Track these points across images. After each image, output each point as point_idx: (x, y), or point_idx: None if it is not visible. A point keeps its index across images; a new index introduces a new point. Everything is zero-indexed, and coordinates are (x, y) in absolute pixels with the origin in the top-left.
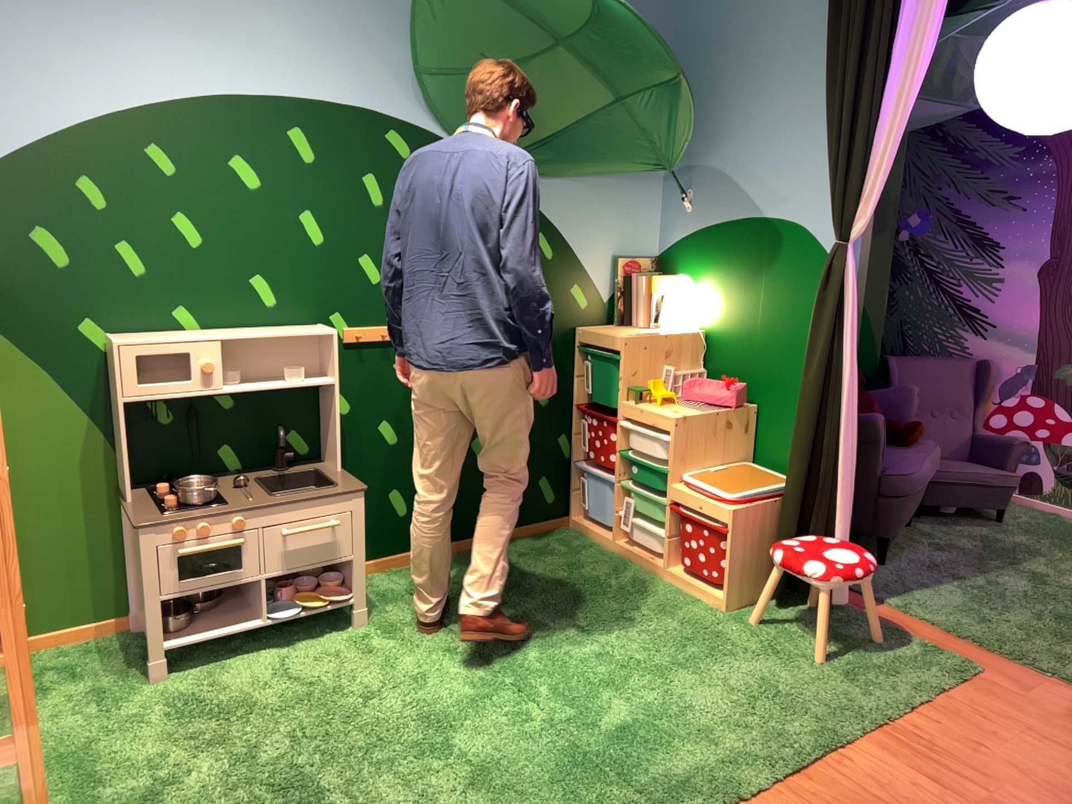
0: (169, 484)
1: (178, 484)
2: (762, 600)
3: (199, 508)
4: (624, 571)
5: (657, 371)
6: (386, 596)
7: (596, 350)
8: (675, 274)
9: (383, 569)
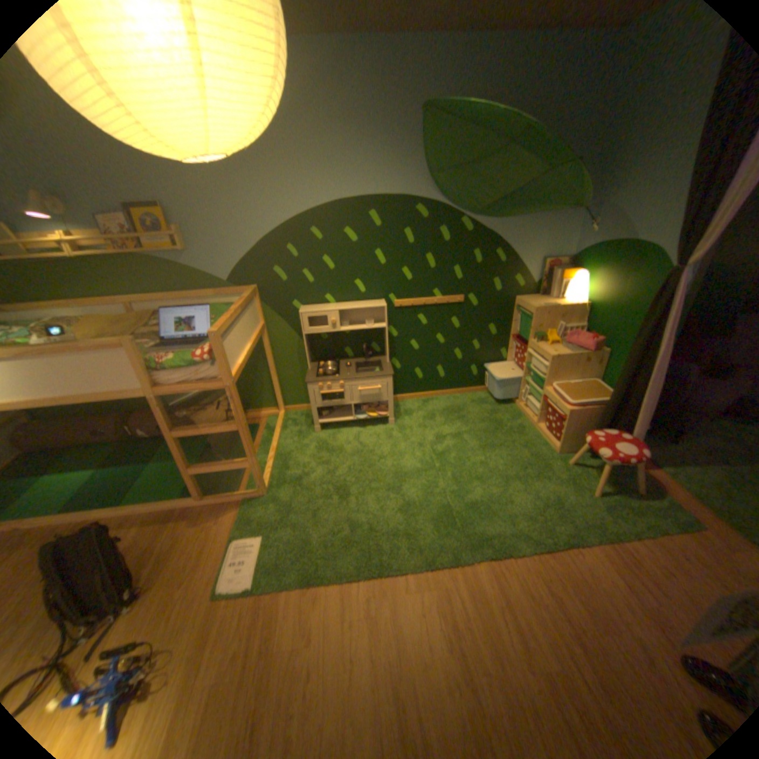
0: (325, 363)
1: (324, 365)
2: (583, 452)
3: (329, 377)
4: (516, 420)
5: (553, 325)
6: (407, 412)
7: (523, 310)
8: (581, 268)
9: (411, 398)
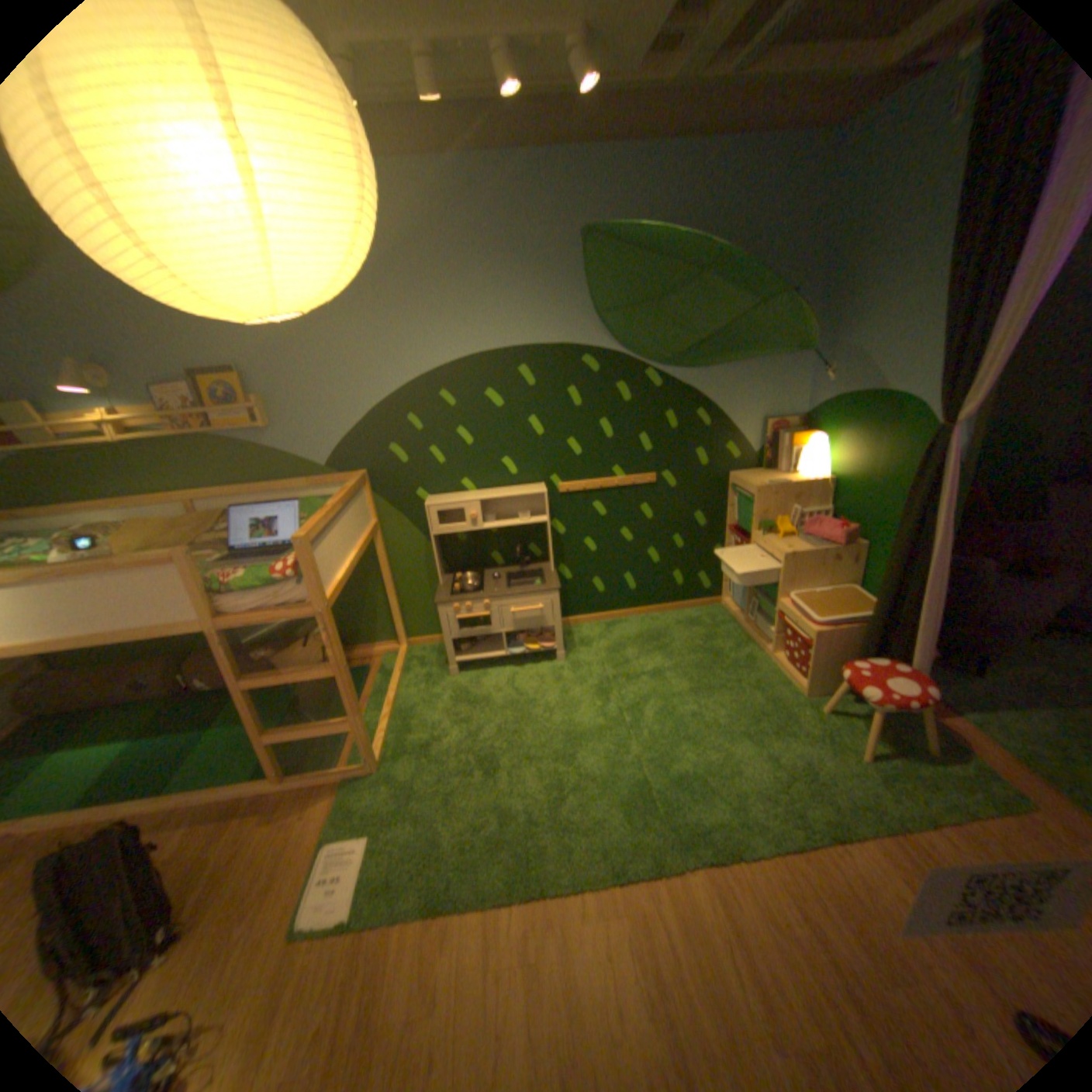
0: (464, 574)
1: (461, 578)
2: (843, 693)
3: (469, 594)
4: (743, 648)
5: (785, 510)
6: (583, 641)
7: (741, 491)
8: (817, 430)
9: (590, 622)
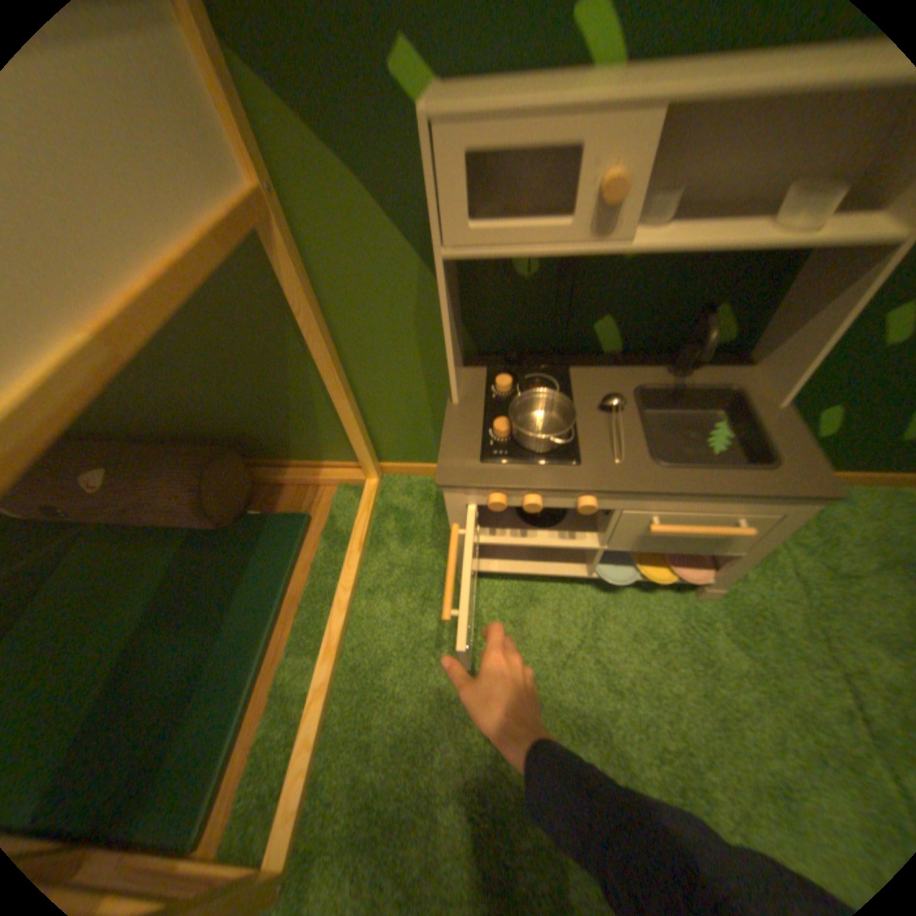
0: (516, 372)
1: (518, 403)
2: None
3: (536, 460)
4: None
5: None
6: None
7: None
8: None
9: None
